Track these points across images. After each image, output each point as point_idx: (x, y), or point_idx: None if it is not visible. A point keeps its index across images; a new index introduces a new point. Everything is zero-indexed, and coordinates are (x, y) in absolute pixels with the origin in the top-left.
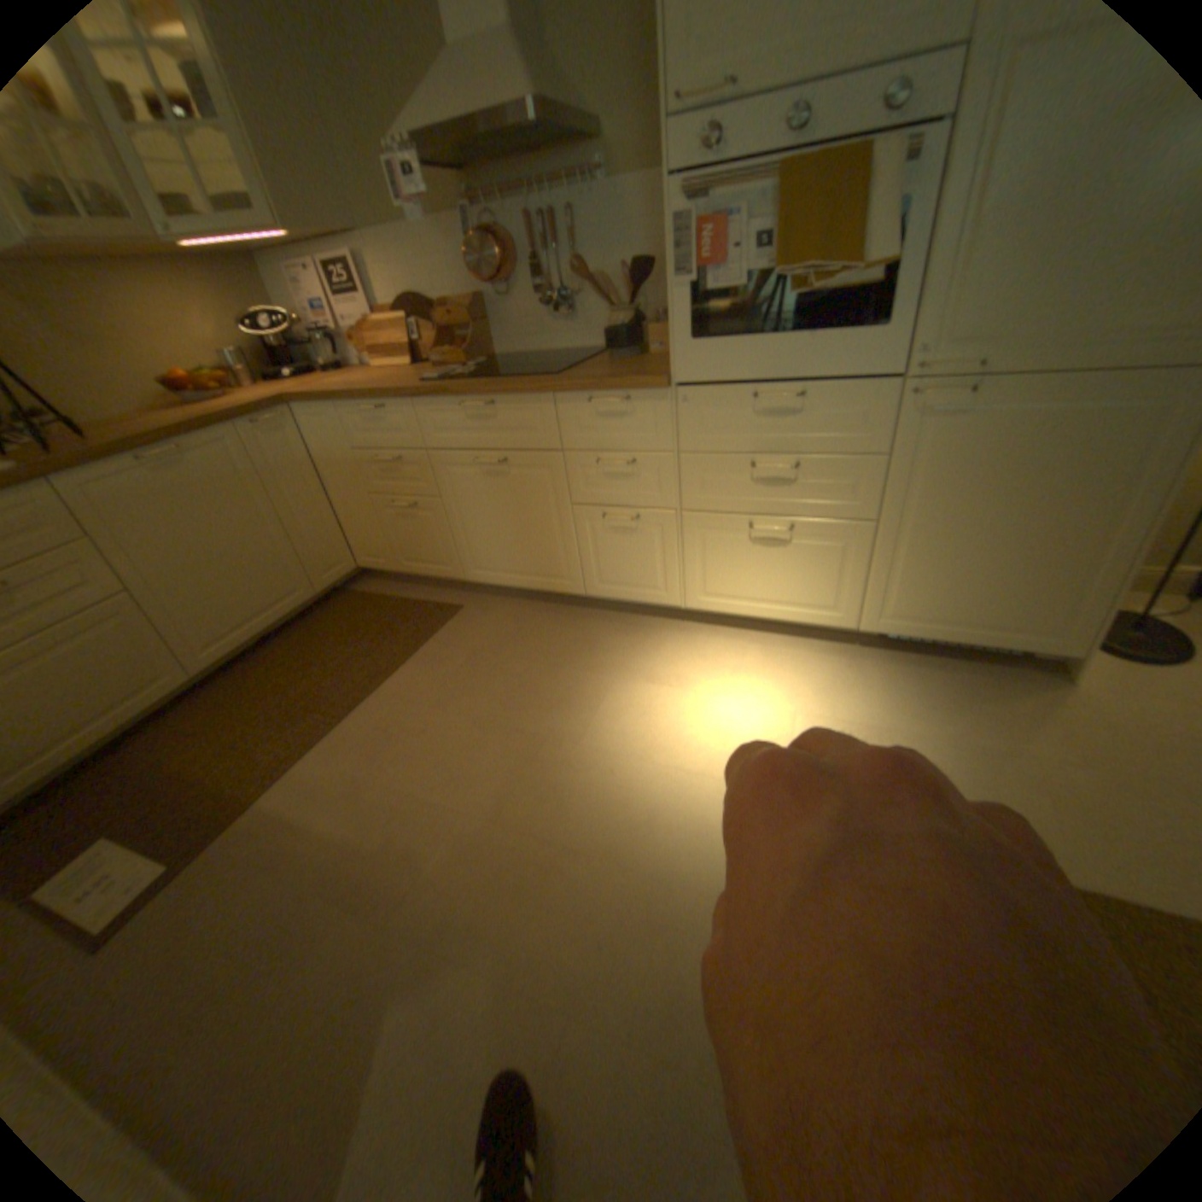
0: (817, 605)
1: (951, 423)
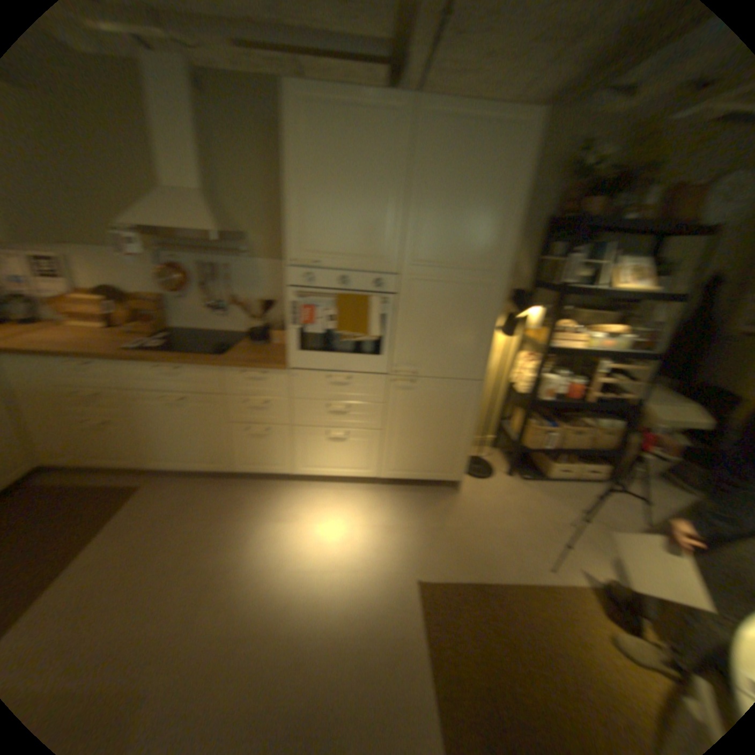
0: (362, 468)
1: (408, 394)
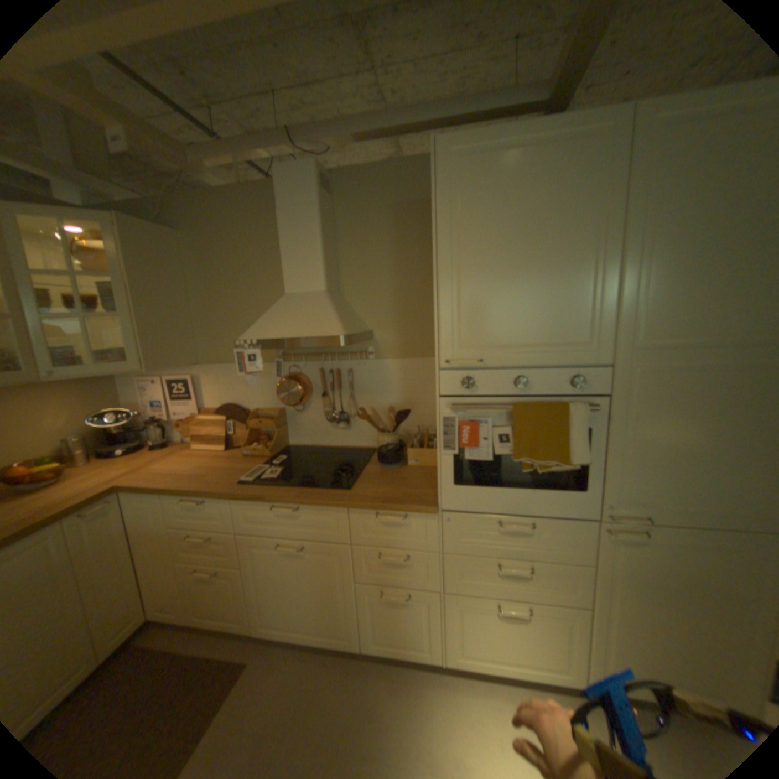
0: (554, 670)
1: (635, 553)
